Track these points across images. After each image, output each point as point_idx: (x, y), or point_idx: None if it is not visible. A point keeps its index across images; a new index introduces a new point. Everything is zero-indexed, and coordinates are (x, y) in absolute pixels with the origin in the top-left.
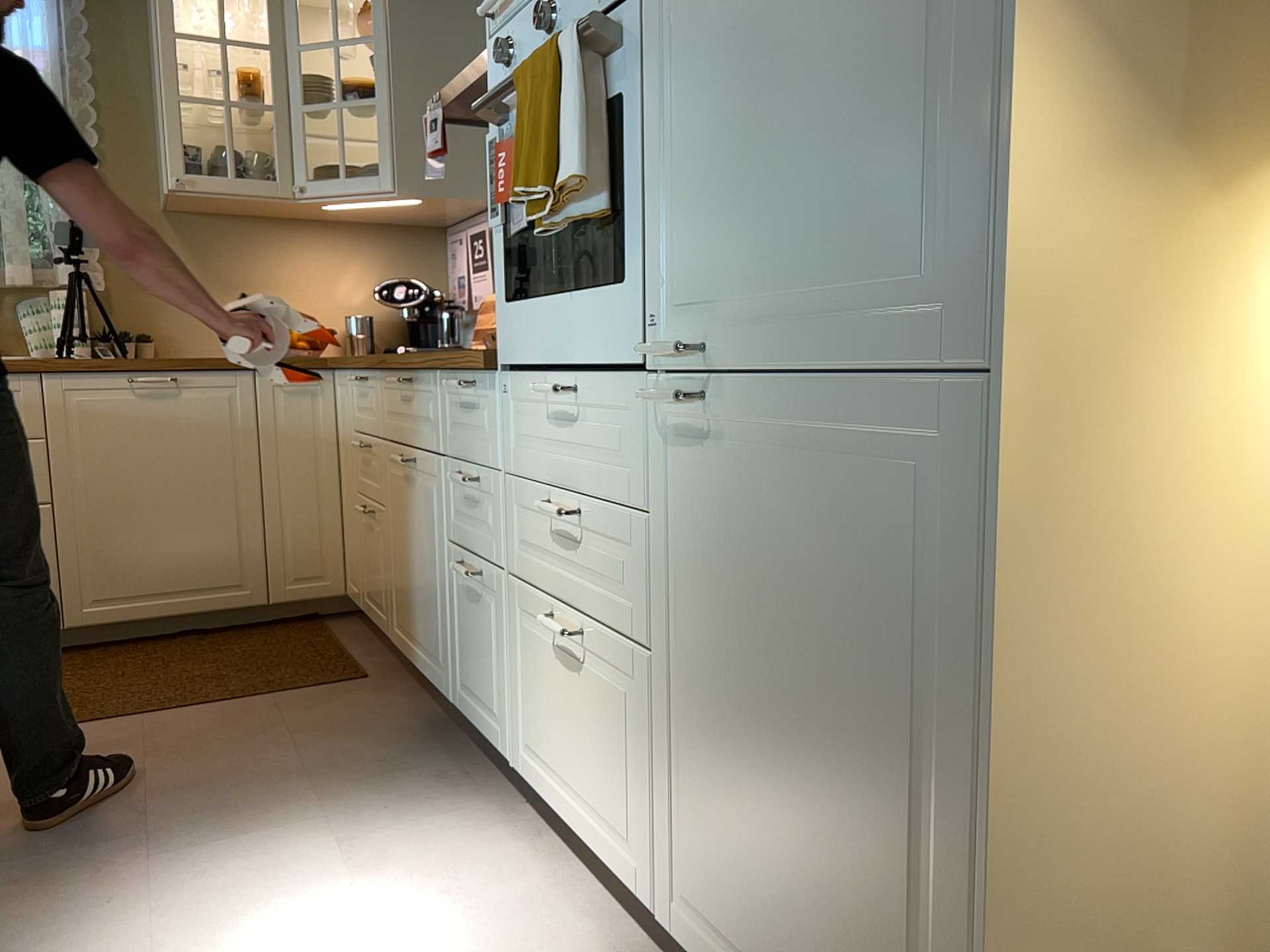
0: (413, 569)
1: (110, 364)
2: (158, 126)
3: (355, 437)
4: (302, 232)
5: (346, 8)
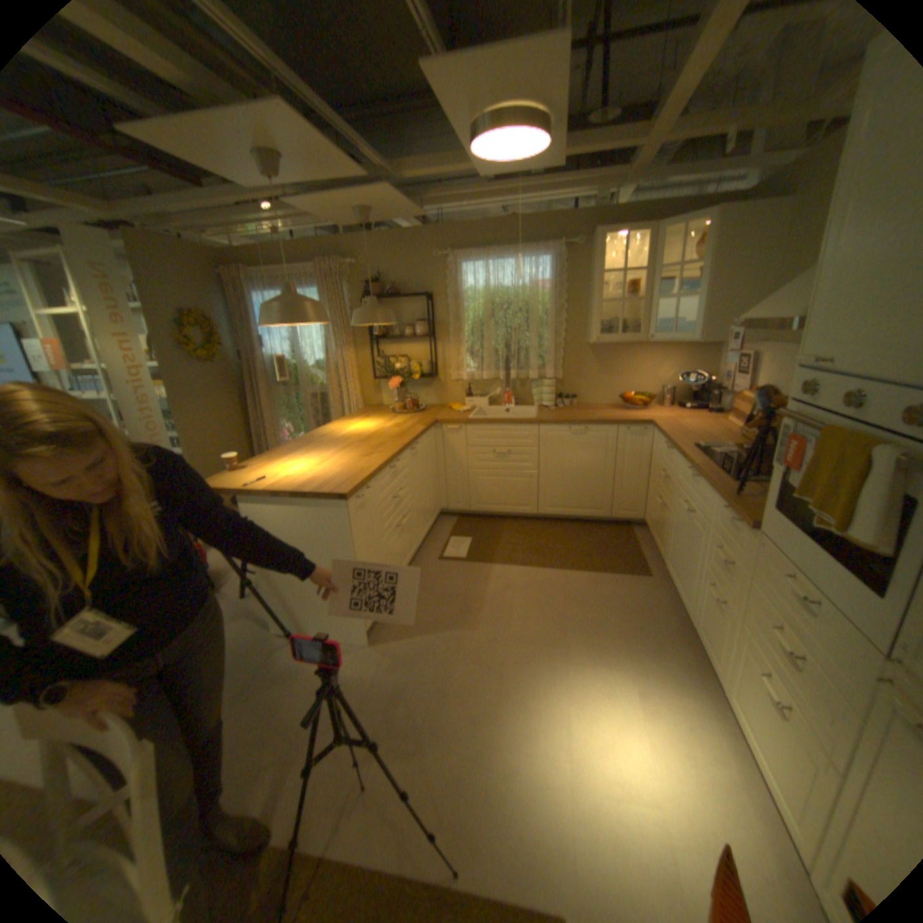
0: (683, 552)
1: (562, 422)
2: (589, 306)
3: (660, 465)
4: (646, 347)
5: (689, 237)
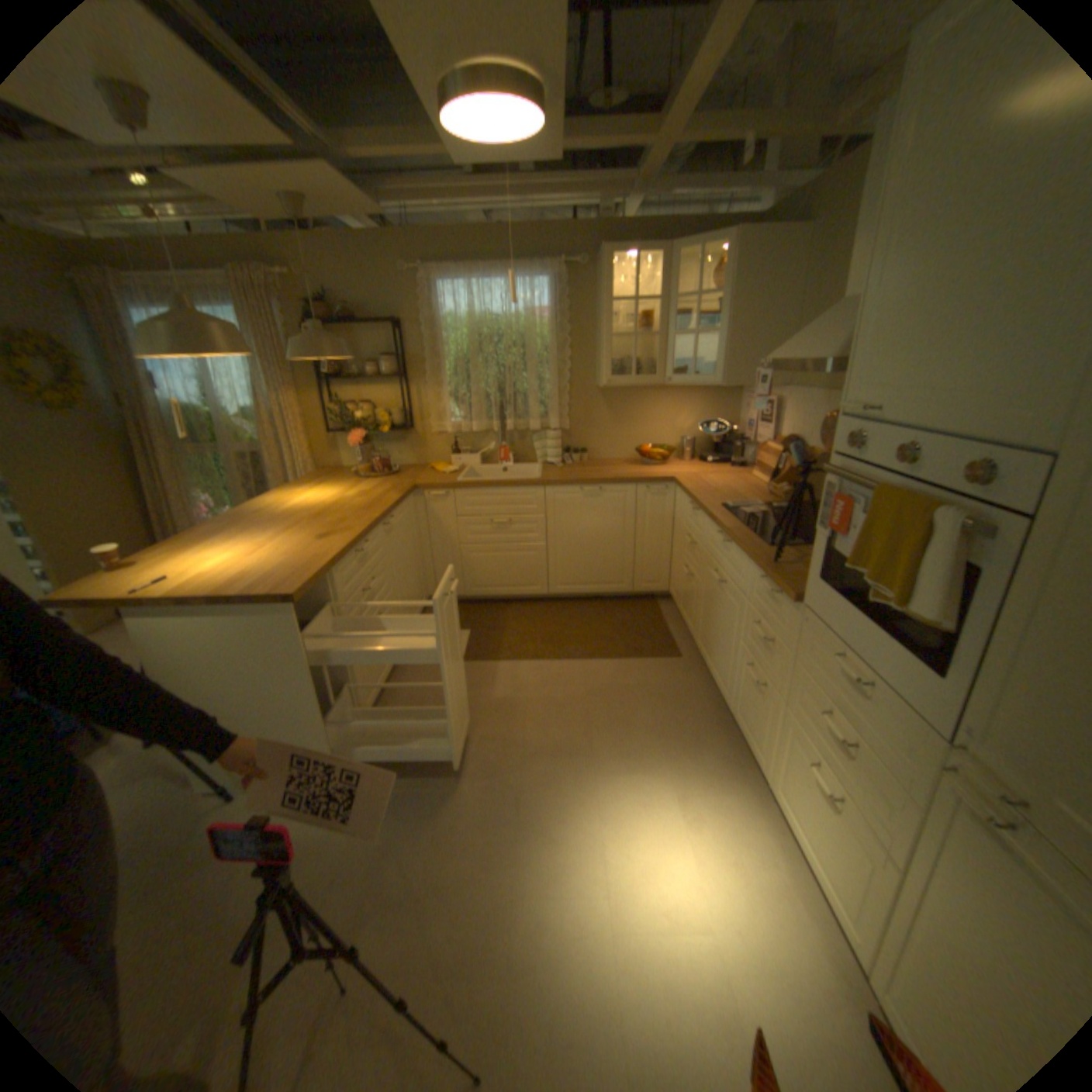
0: (715, 629)
1: (573, 483)
2: (597, 342)
3: (685, 529)
4: (662, 391)
5: (705, 263)
